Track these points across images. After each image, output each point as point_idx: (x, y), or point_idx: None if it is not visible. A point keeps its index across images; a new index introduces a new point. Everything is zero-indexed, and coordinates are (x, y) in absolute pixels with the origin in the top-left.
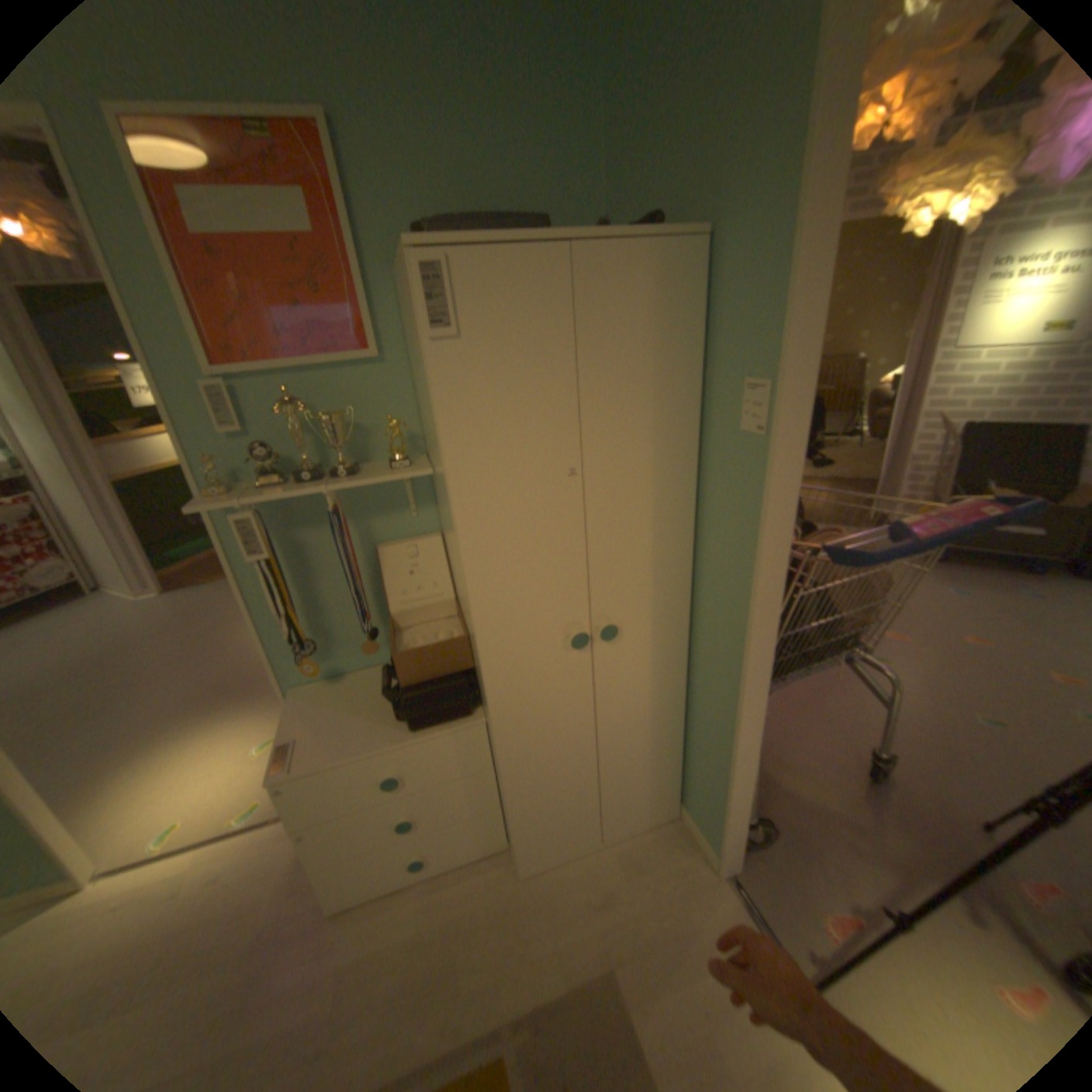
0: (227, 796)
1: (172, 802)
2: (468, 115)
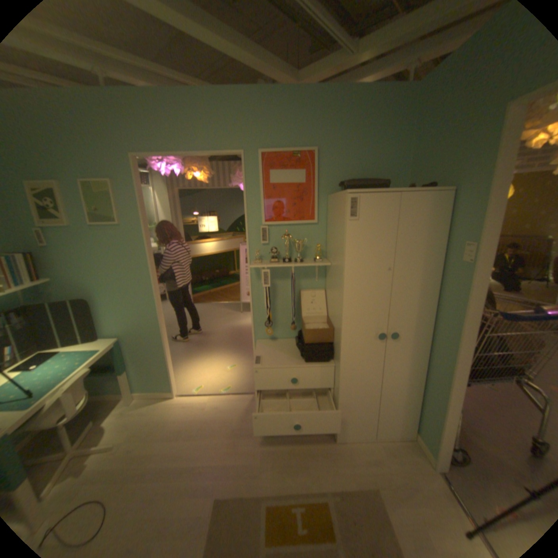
0: (219, 381)
1: (200, 378)
2: (363, 146)
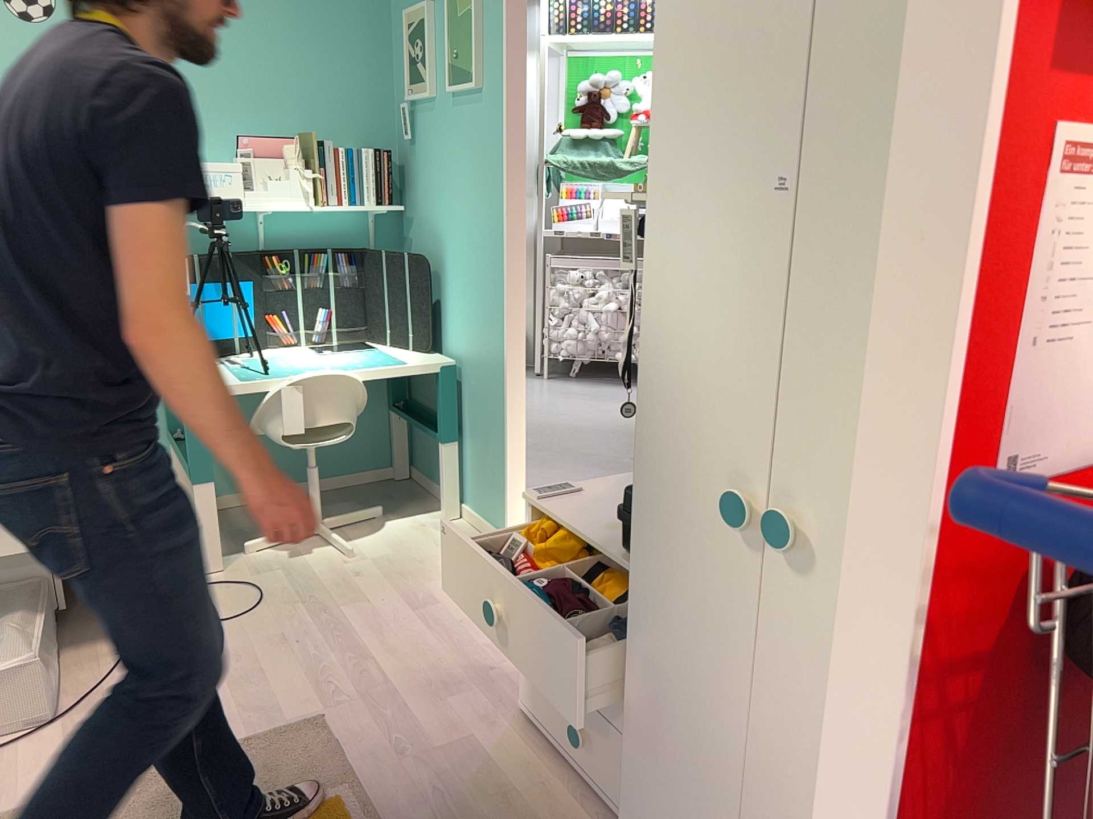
0: None
1: None
2: None
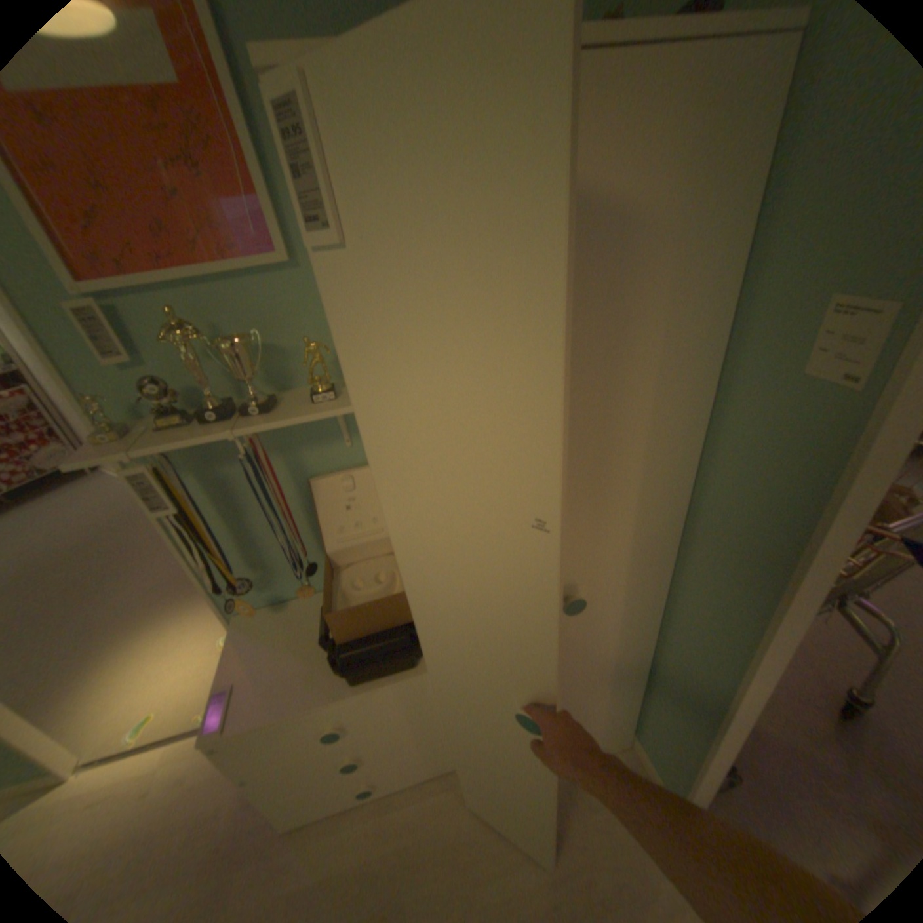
0: (196, 690)
1: (147, 693)
2: None
